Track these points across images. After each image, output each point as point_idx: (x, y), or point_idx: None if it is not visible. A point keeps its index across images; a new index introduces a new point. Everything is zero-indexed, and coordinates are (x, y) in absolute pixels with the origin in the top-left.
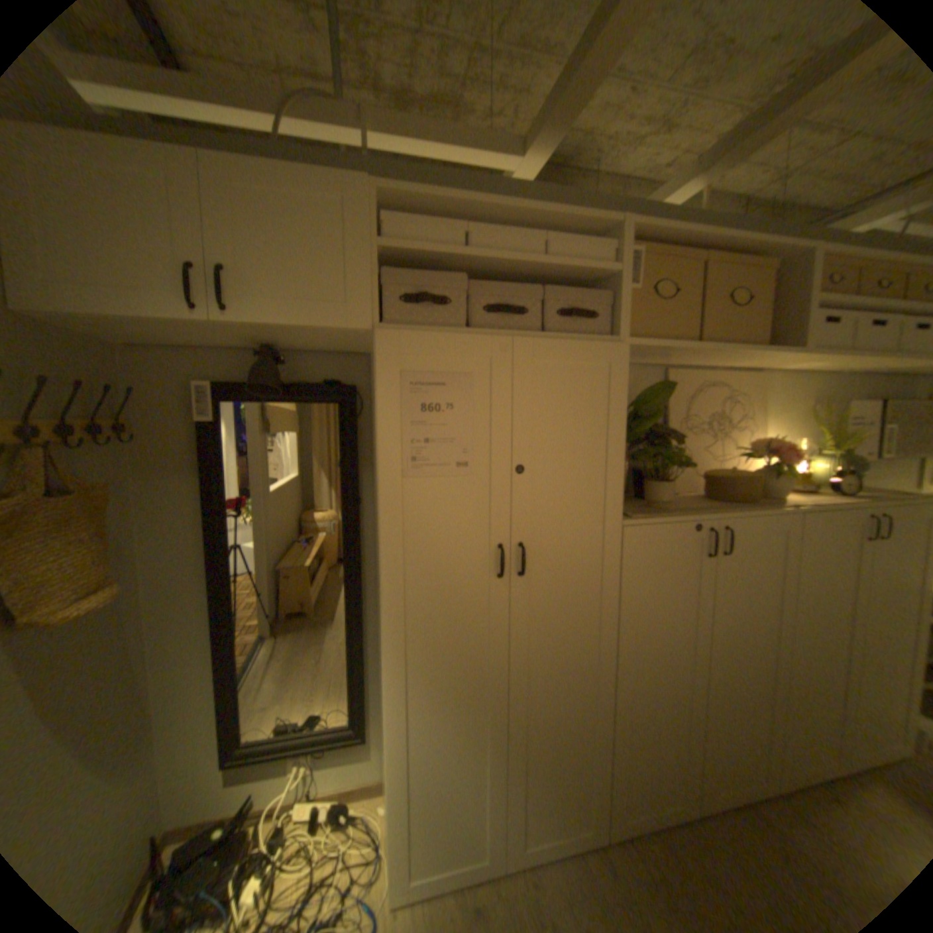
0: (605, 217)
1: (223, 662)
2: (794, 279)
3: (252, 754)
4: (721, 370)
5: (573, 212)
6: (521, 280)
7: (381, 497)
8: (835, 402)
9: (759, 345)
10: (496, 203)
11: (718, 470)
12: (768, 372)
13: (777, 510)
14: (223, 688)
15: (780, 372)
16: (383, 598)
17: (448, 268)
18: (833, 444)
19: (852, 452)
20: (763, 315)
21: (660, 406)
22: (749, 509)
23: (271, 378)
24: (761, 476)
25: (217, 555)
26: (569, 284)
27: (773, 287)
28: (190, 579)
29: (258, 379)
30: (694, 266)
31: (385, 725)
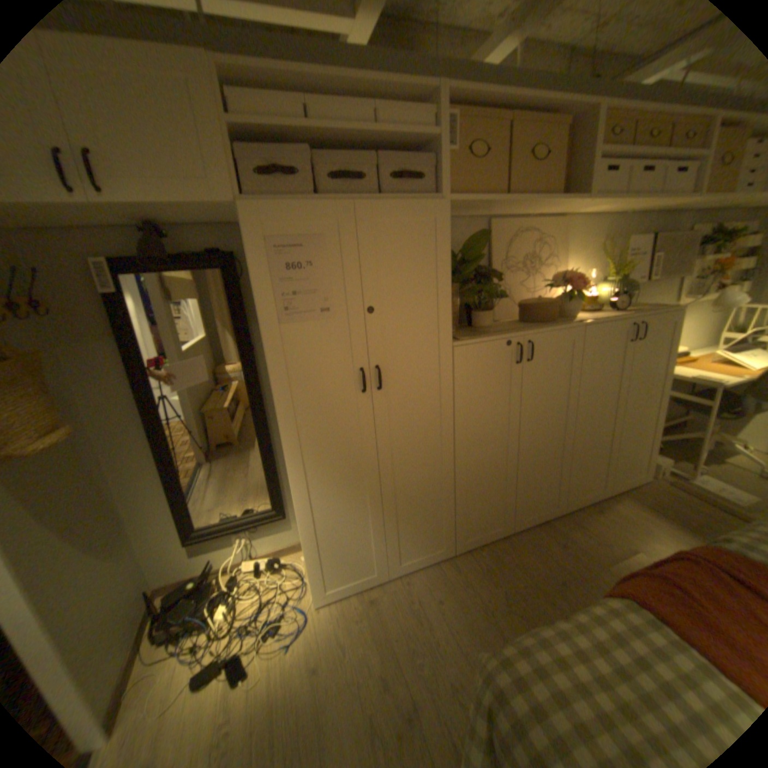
0: (424, 83)
1: (169, 476)
2: (585, 133)
3: (205, 534)
4: (533, 217)
5: (395, 79)
6: (359, 147)
7: (264, 340)
8: (621, 238)
9: (555, 194)
10: (327, 74)
11: (529, 299)
12: (570, 216)
13: (566, 325)
14: (173, 494)
15: (579, 215)
16: (278, 415)
17: (293, 139)
18: (618, 271)
19: (630, 277)
20: (559, 167)
21: (481, 250)
22: (547, 326)
23: (157, 250)
24: (558, 300)
25: (145, 399)
26: (401, 148)
27: (566, 141)
28: (128, 420)
29: (147, 252)
30: (504, 125)
31: (294, 500)
